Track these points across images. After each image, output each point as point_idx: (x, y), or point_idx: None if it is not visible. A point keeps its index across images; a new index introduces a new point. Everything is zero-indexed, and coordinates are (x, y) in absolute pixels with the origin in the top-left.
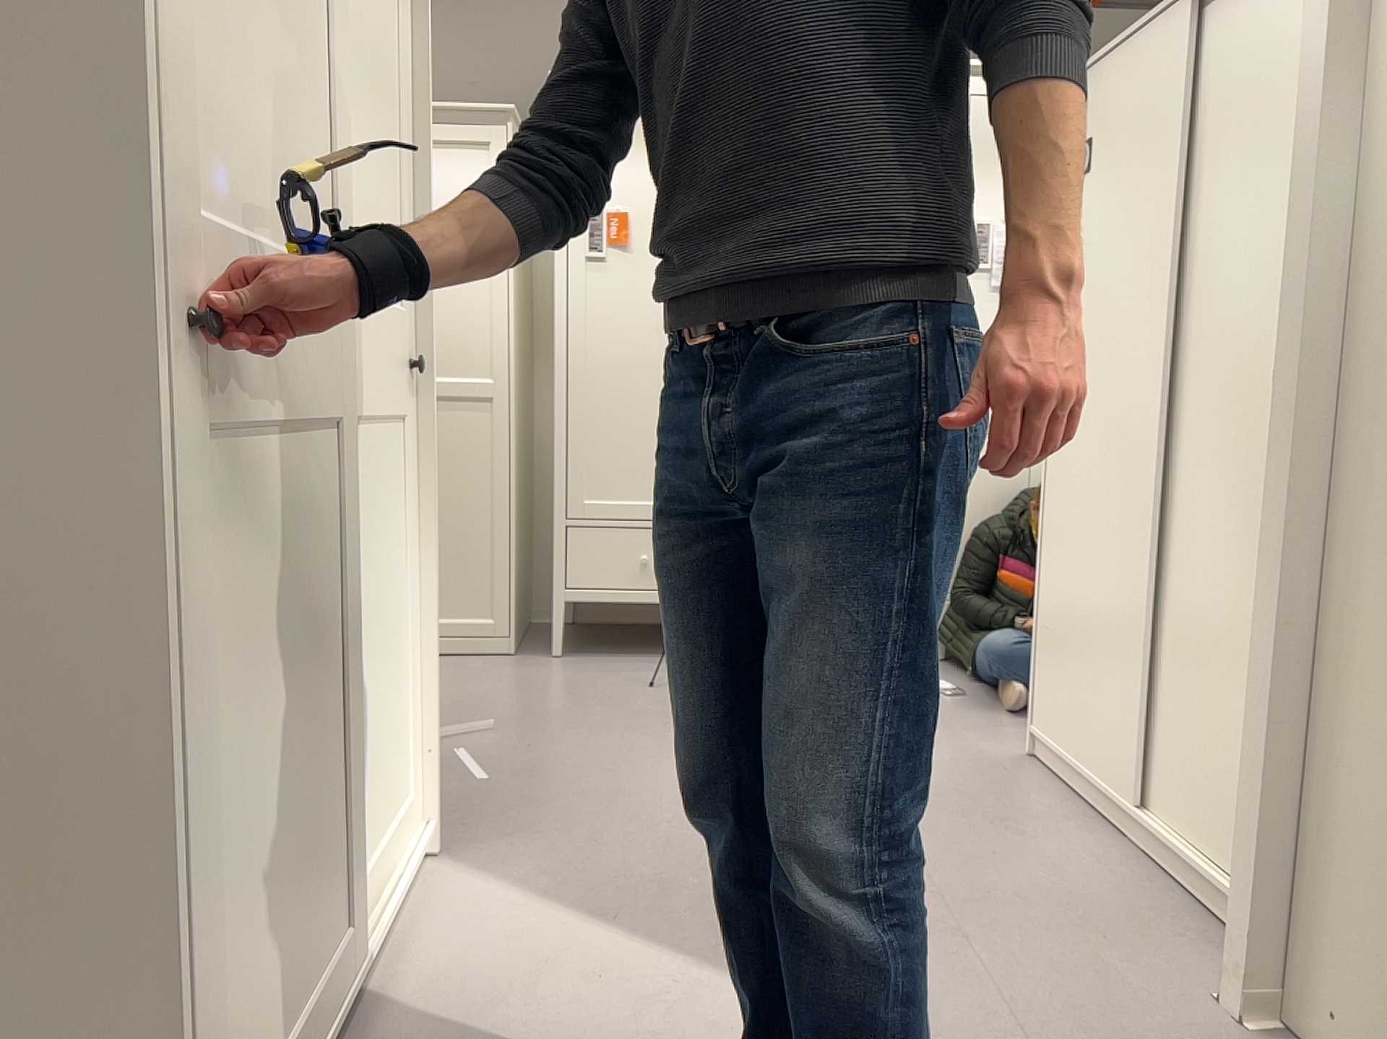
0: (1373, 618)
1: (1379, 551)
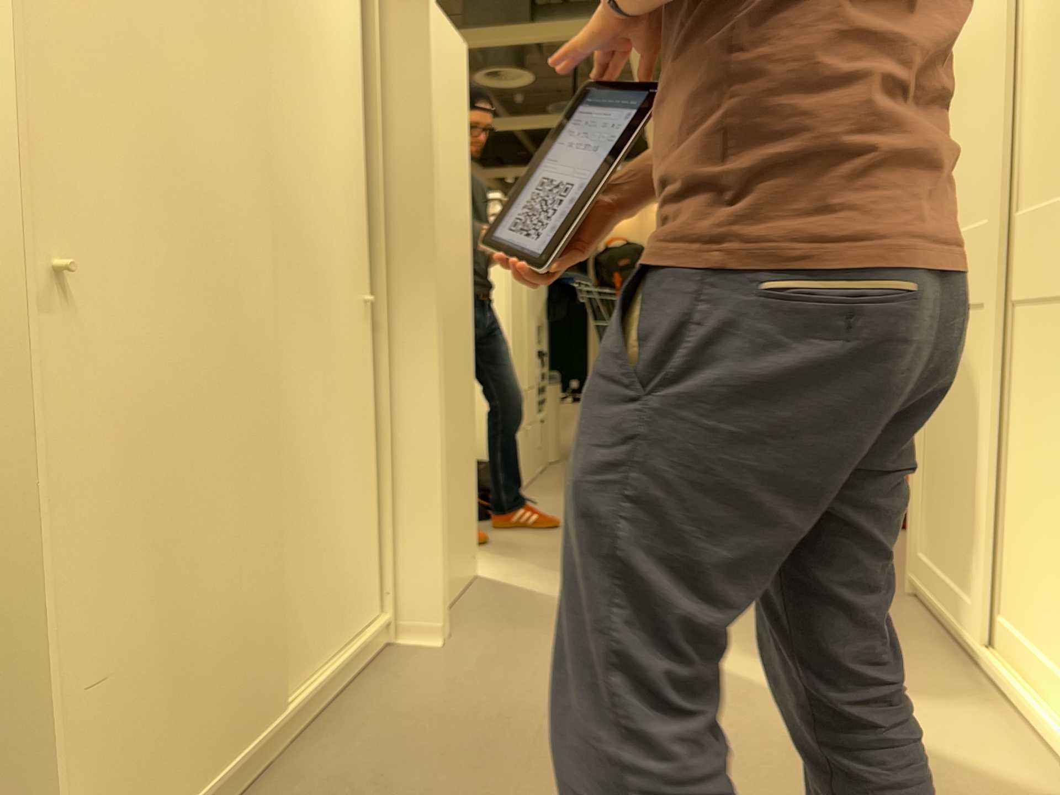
0: (438, 390)
1: (438, 360)
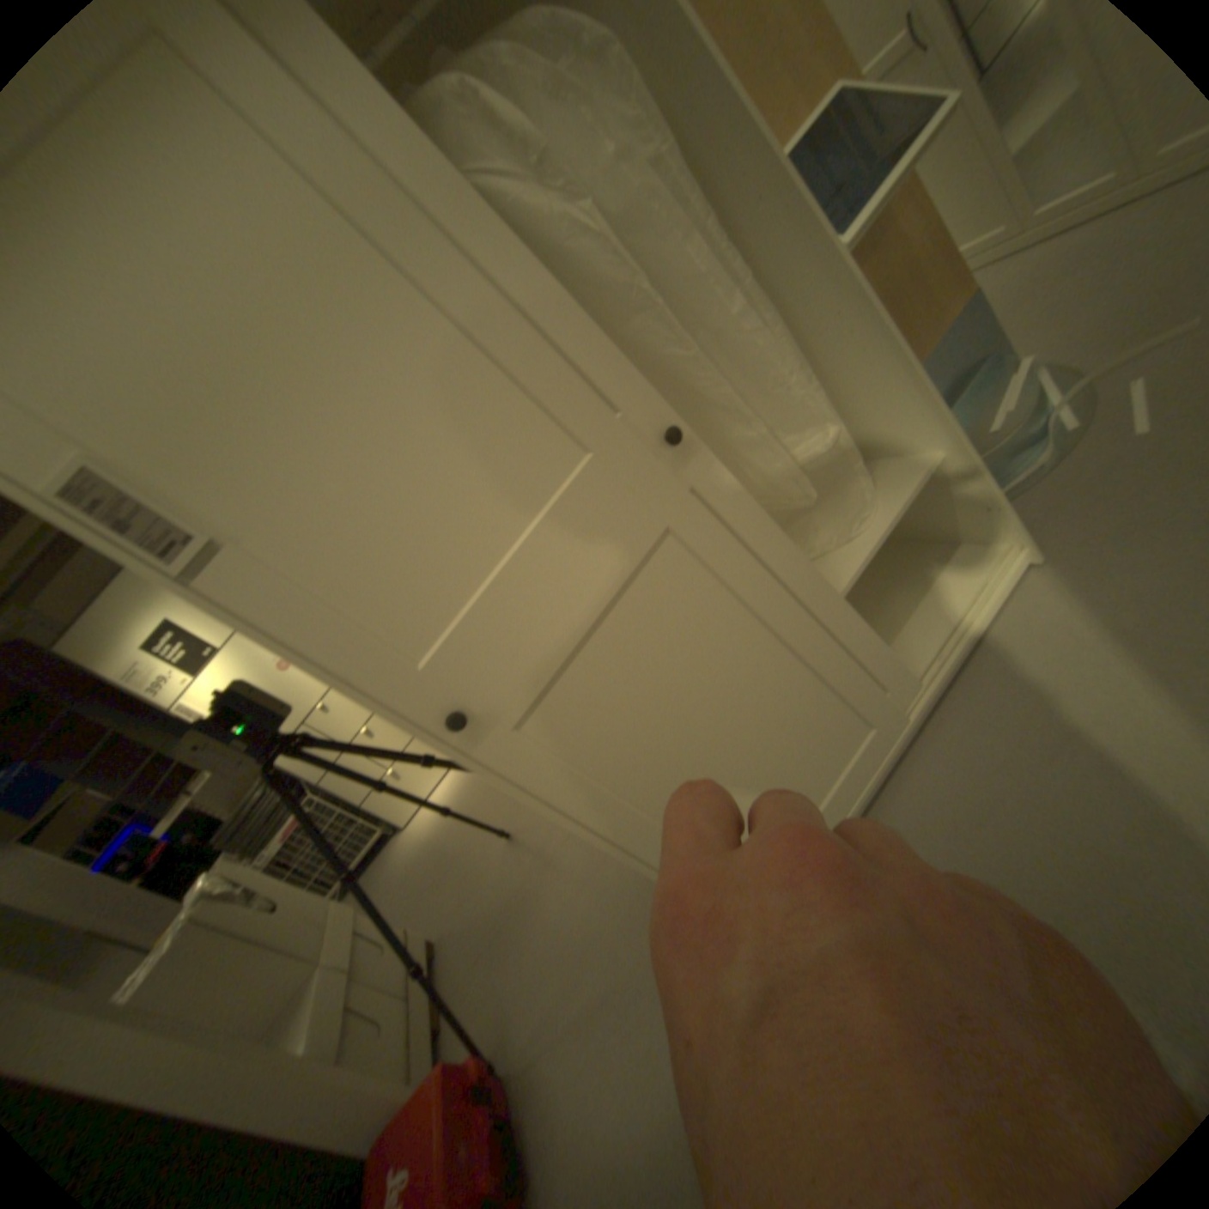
0: None
1: None
